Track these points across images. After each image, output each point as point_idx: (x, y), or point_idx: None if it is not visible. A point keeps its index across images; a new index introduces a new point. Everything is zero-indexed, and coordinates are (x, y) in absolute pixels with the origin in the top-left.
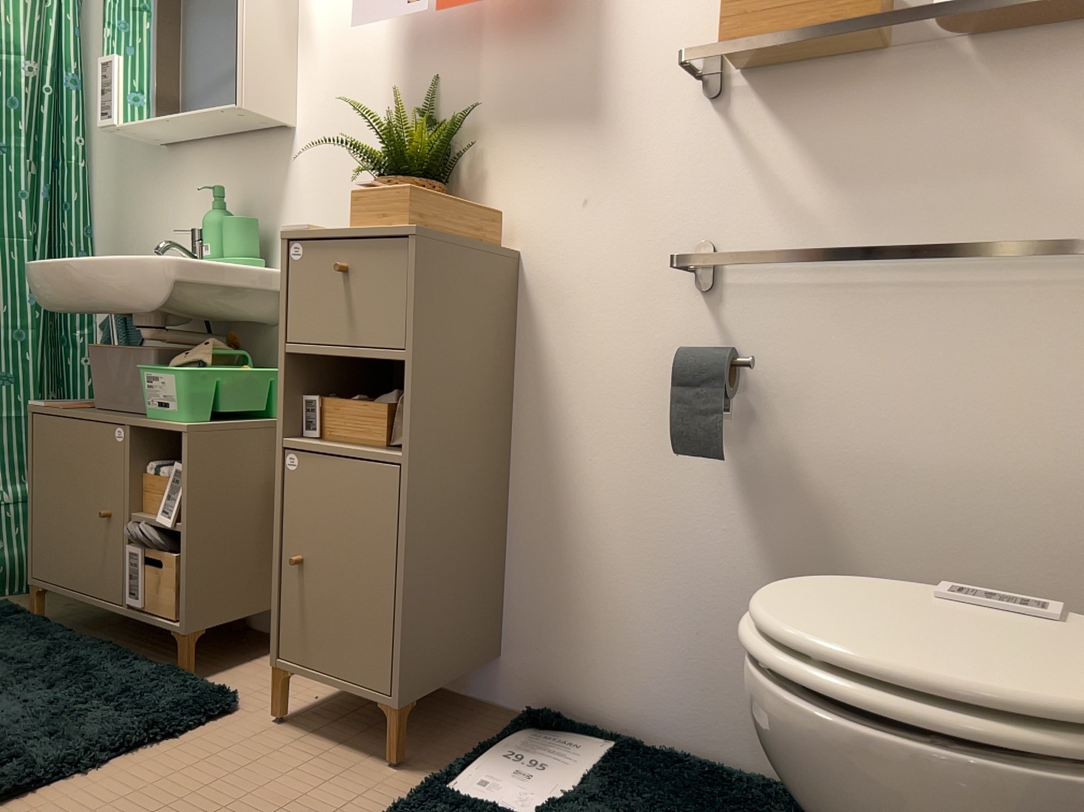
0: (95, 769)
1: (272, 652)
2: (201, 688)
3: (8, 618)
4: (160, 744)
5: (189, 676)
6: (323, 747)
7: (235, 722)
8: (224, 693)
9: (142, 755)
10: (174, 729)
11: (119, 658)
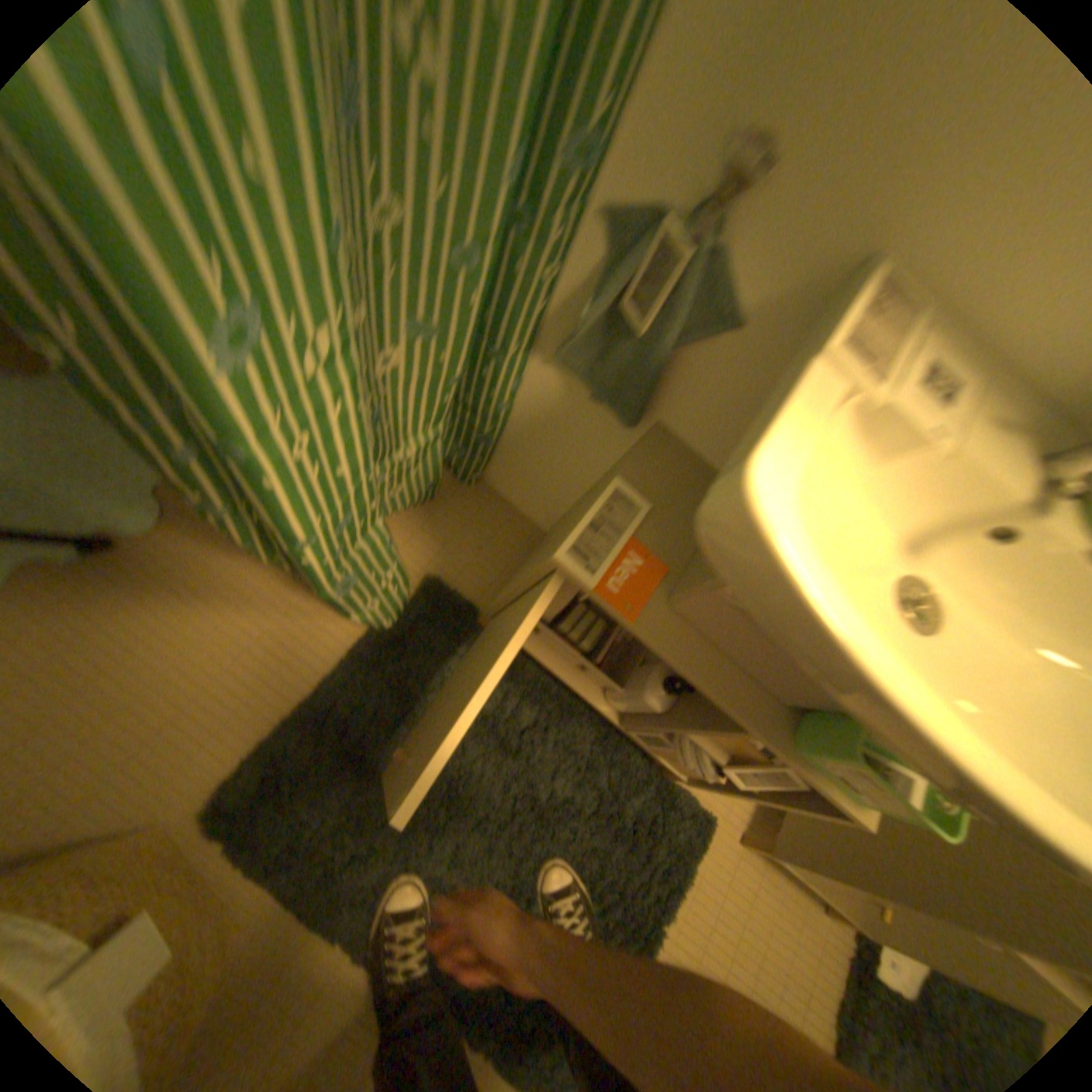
0: (664, 953)
1: (789, 865)
2: (696, 821)
3: (465, 639)
4: (689, 900)
5: (680, 794)
6: (786, 887)
7: (720, 849)
8: (714, 827)
9: (682, 918)
10: (697, 887)
11: (610, 750)
